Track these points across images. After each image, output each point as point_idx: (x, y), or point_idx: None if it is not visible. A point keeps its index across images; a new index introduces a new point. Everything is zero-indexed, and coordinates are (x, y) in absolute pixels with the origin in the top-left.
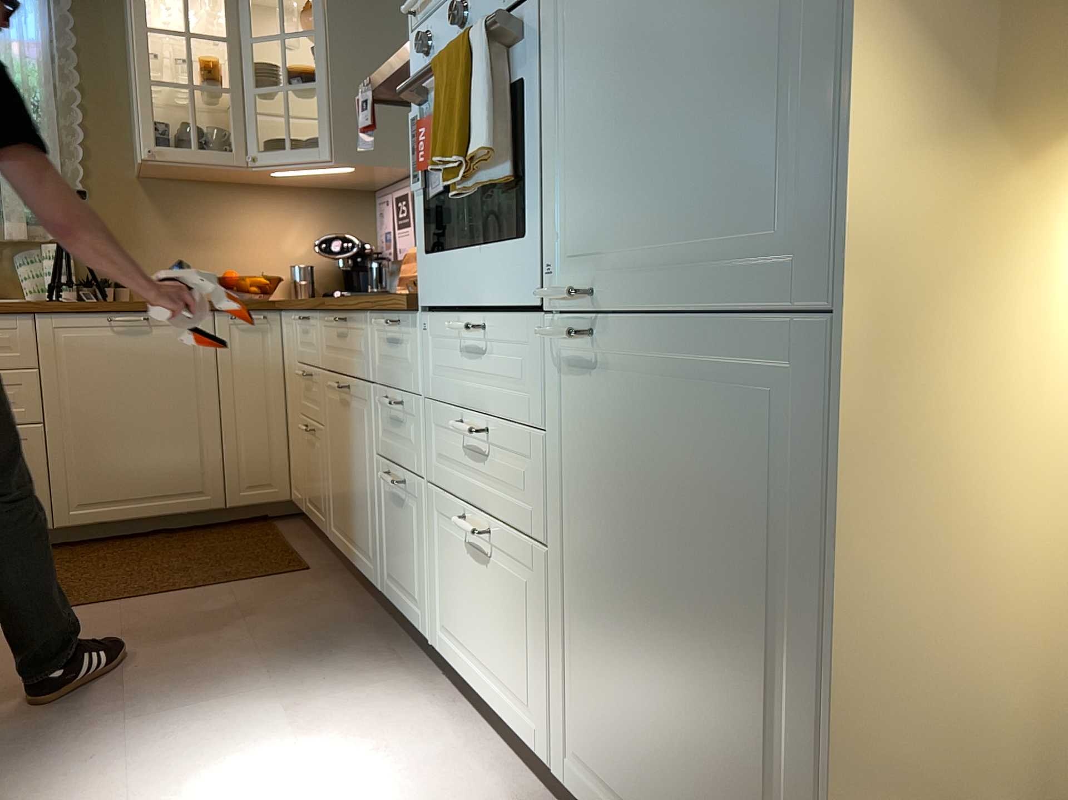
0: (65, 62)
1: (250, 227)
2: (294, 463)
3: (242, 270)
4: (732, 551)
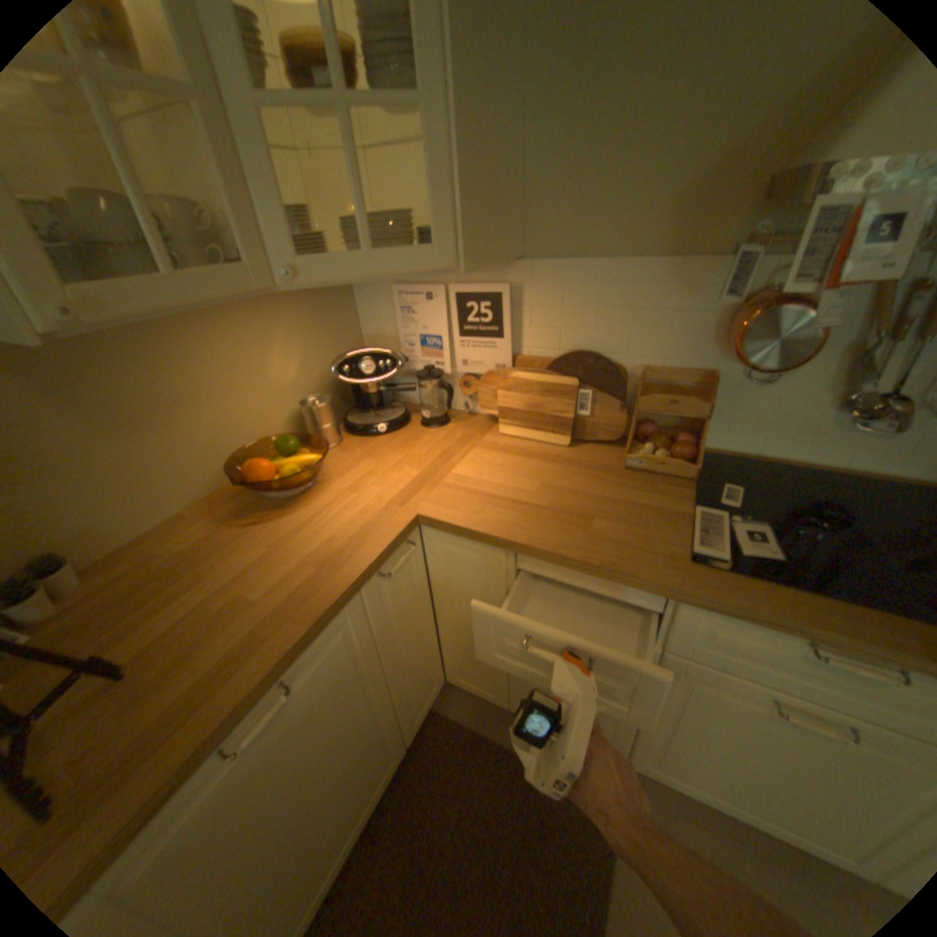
0: None
1: (222, 365)
2: (472, 667)
3: (234, 433)
4: None
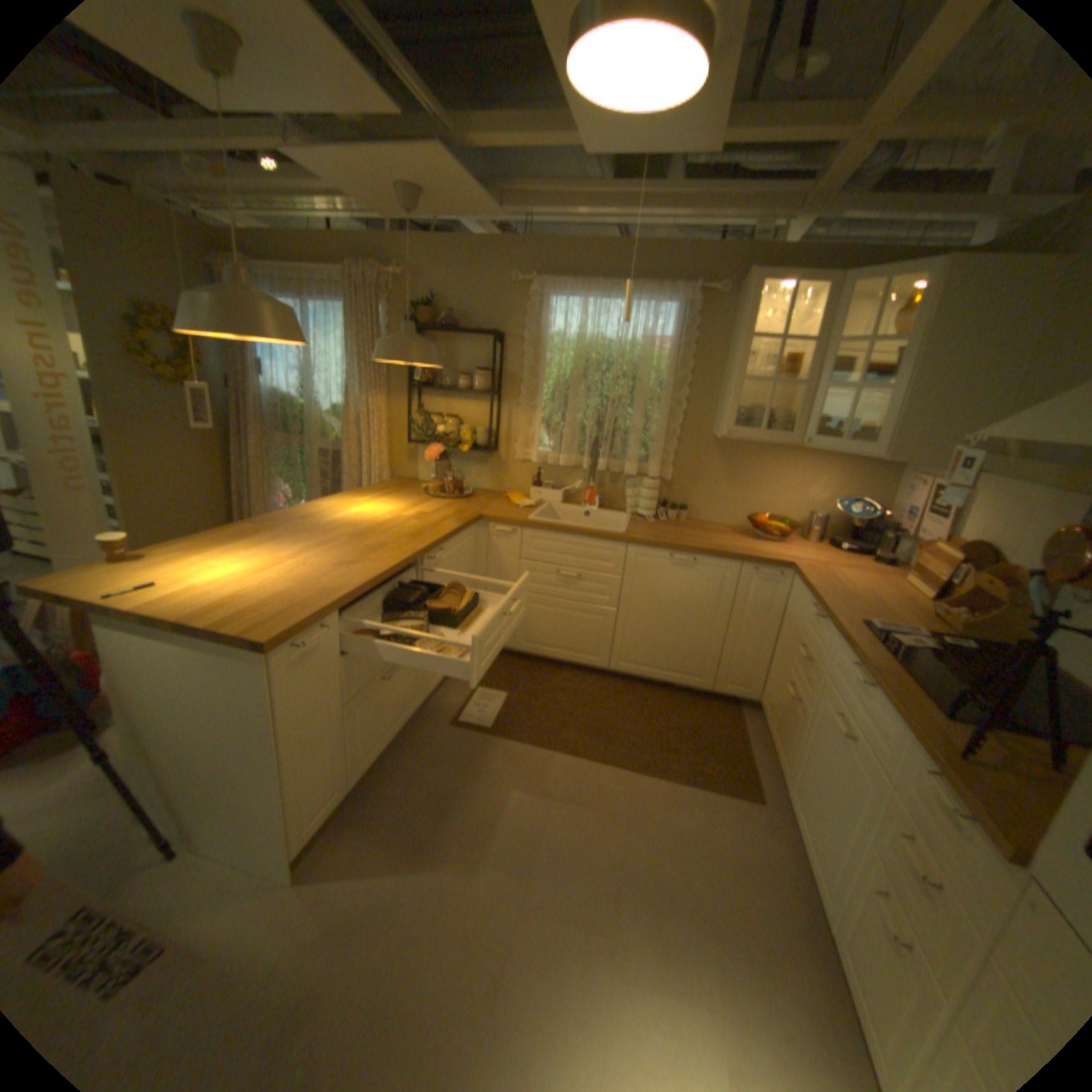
0: (685, 352)
1: (785, 477)
2: (772, 687)
3: (769, 508)
4: None
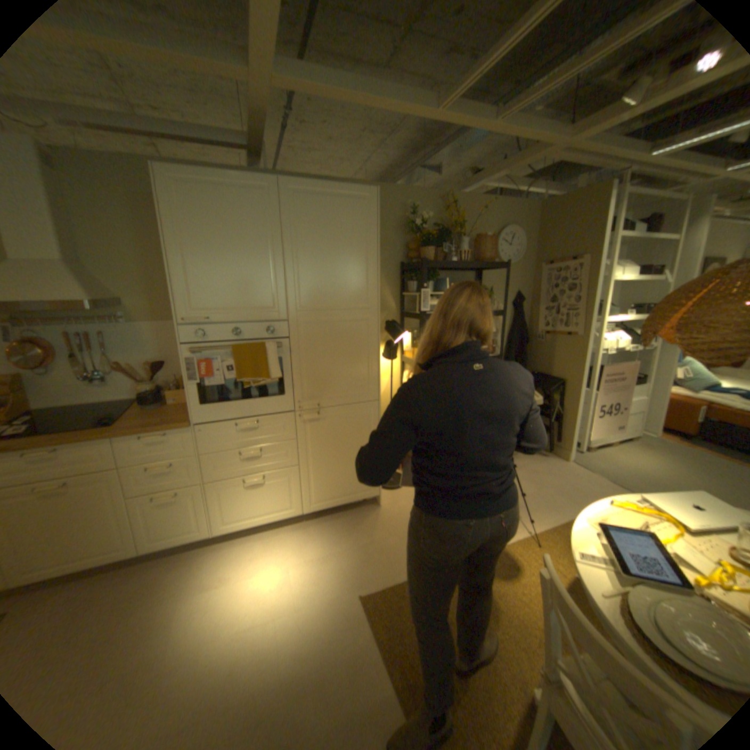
0: None
1: None
2: None
3: None
4: (357, 438)
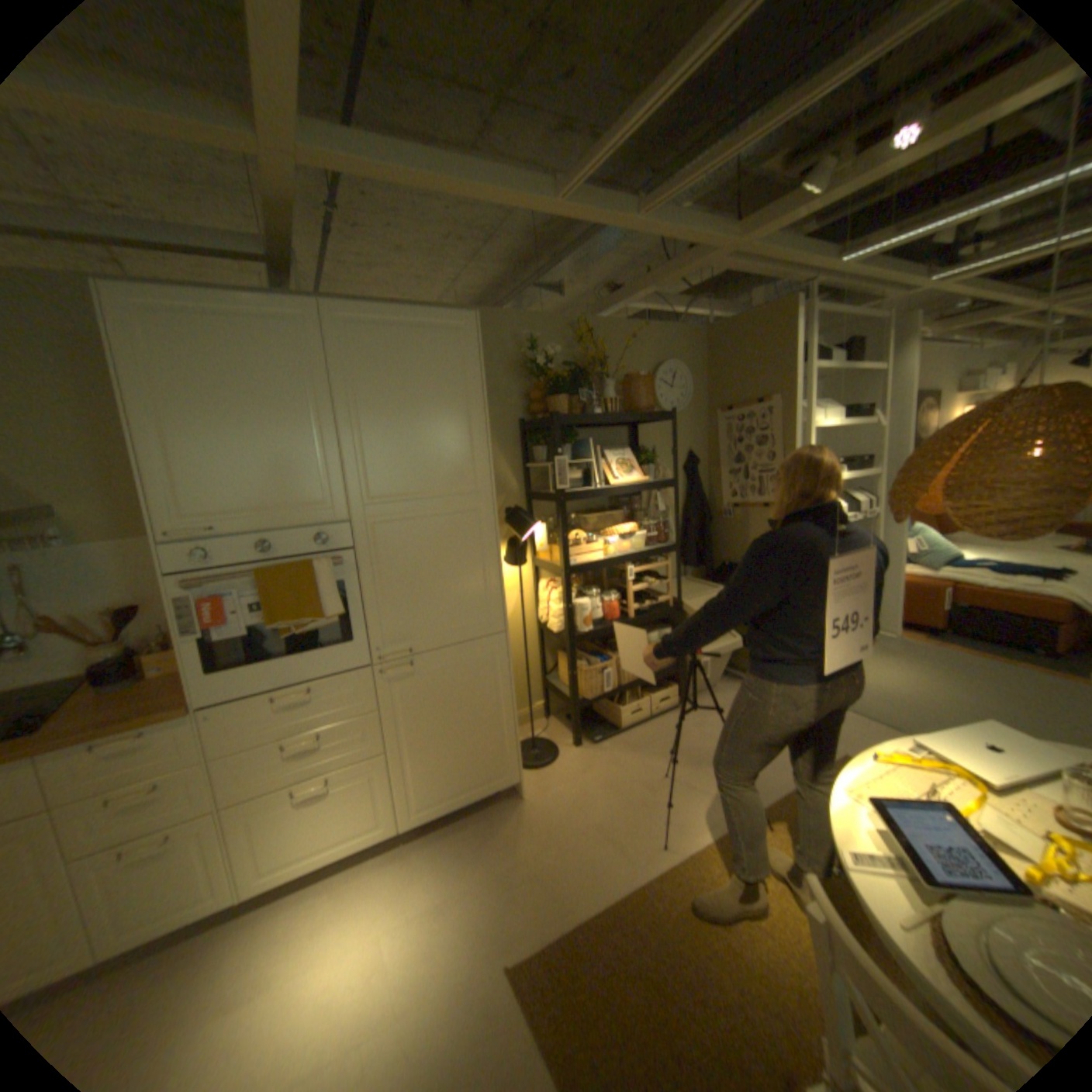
0: None
1: None
2: None
3: None
4: (477, 696)
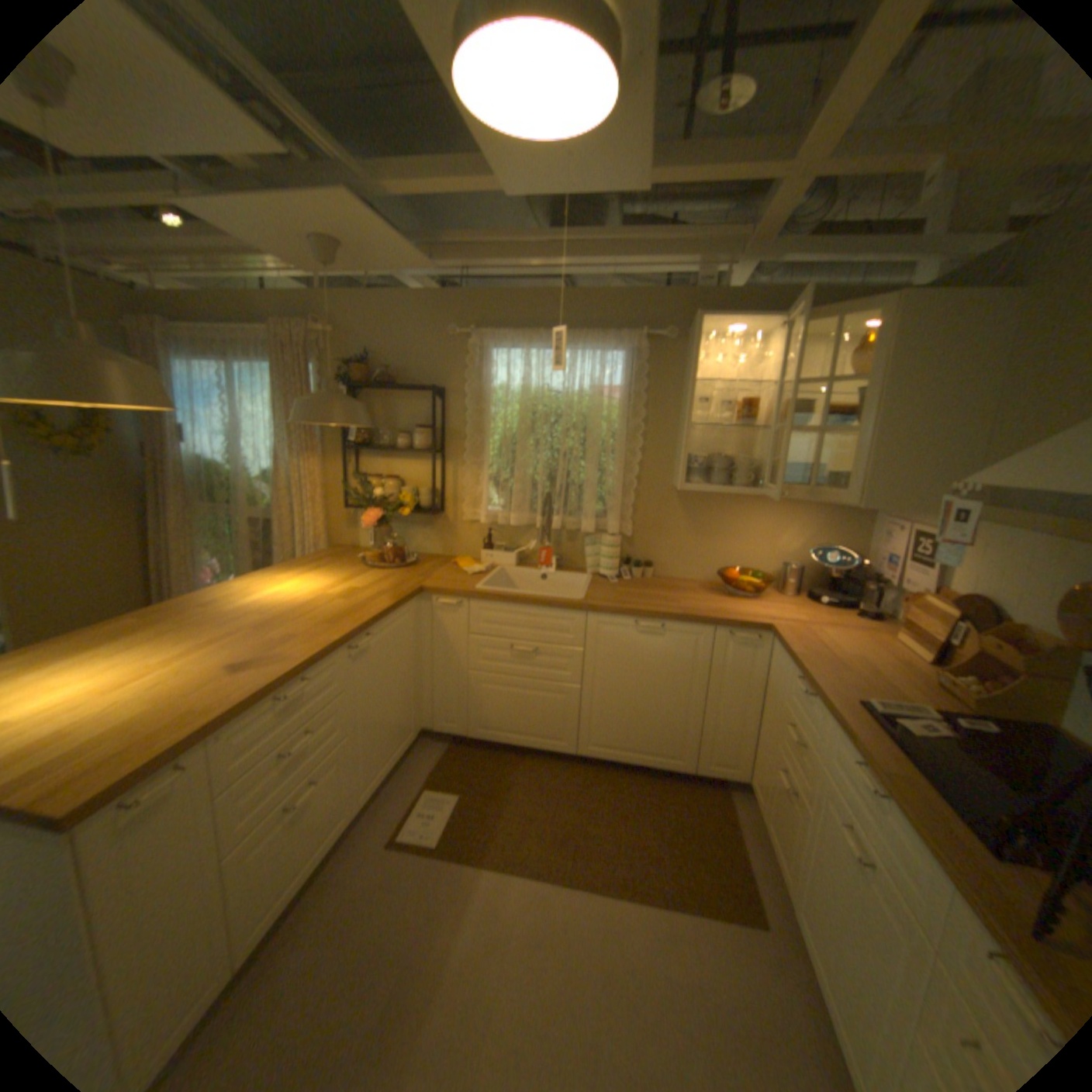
0: (636, 401)
1: (753, 527)
2: (762, 770)
3: (740, 560)
4: None
